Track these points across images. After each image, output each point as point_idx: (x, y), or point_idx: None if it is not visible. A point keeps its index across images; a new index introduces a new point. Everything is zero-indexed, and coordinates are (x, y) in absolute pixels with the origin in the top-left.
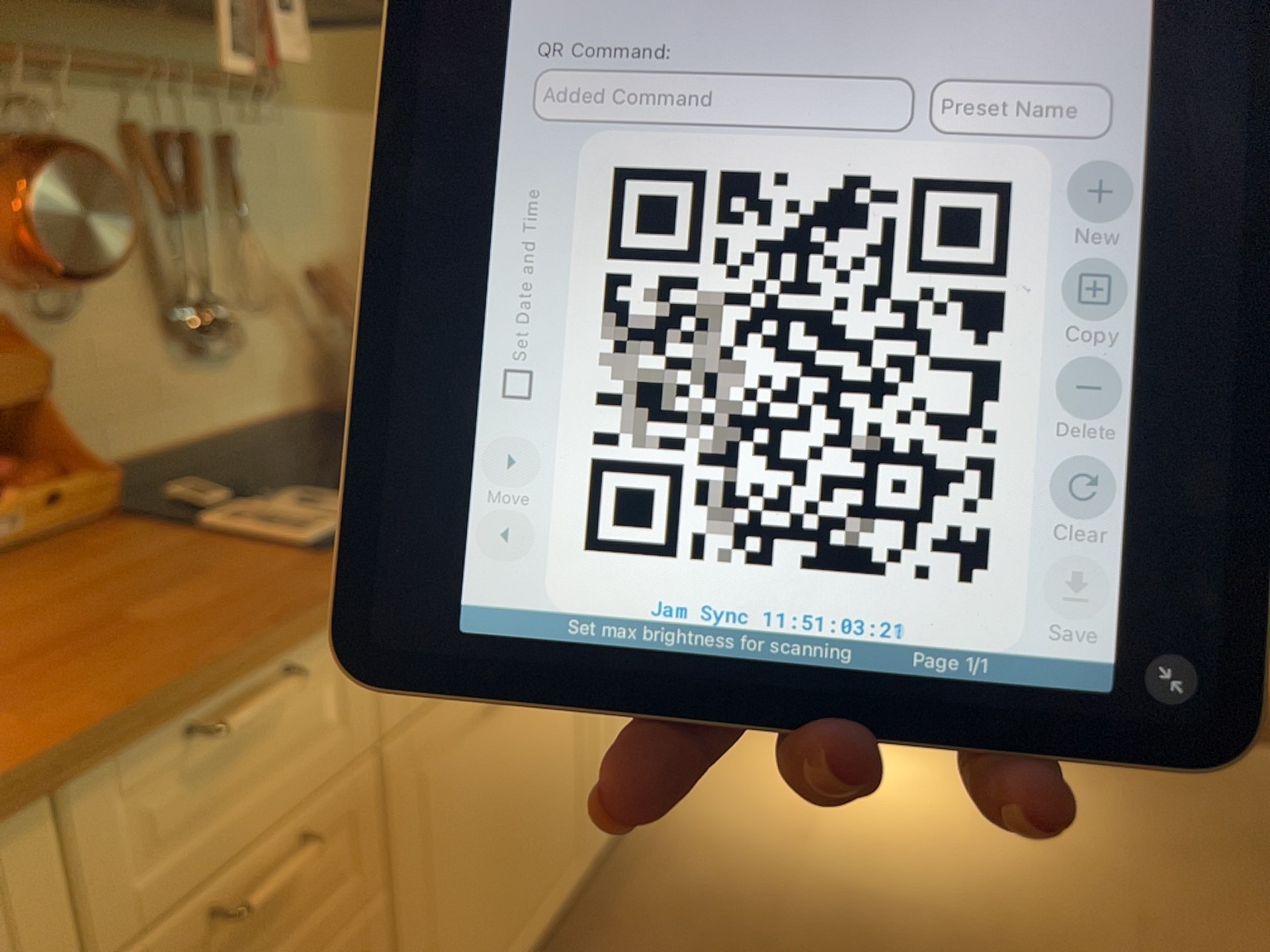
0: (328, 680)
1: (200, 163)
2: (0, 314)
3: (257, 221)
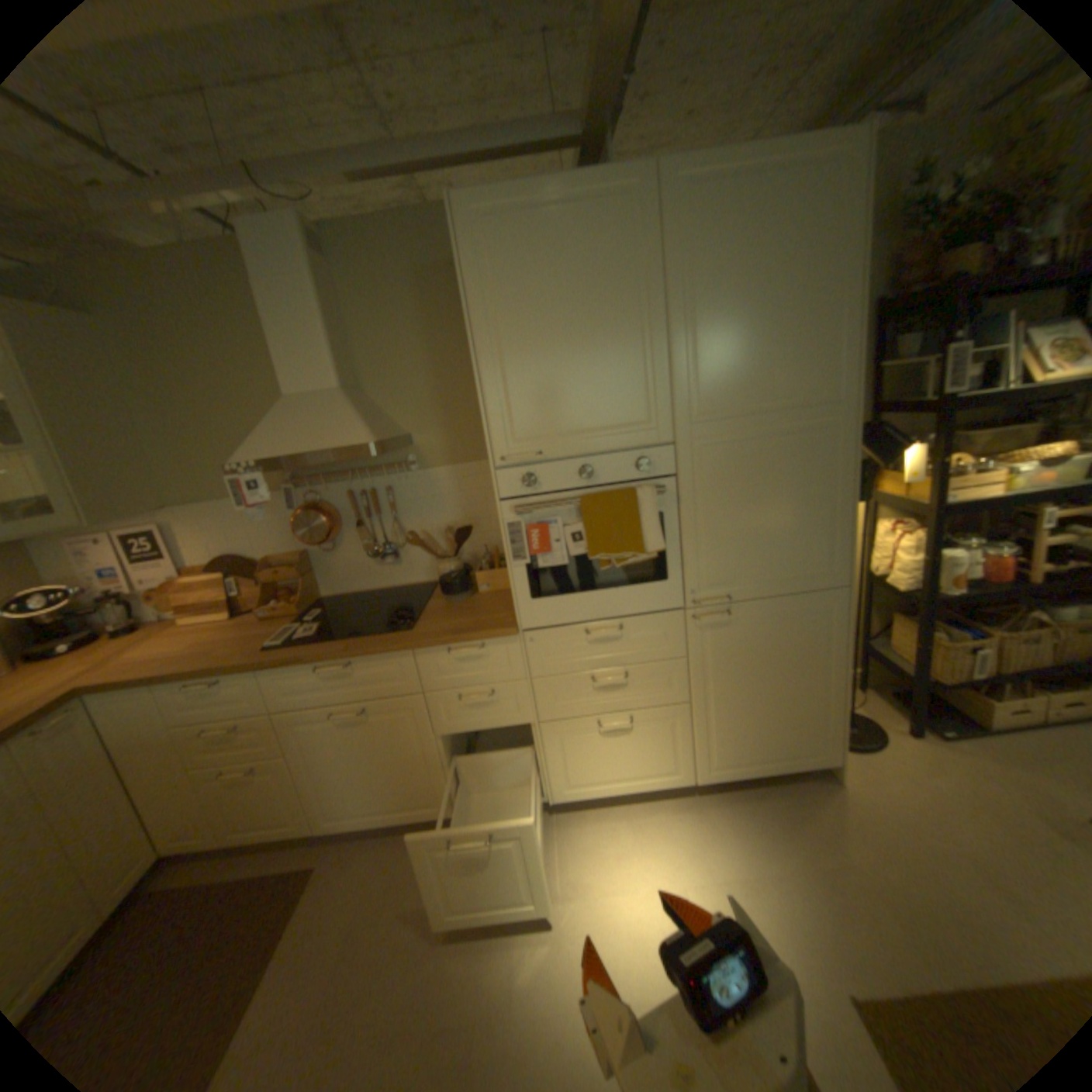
0: (242, 688)
1: (380, 498)
2: (316, 550)
3: (411, 514)
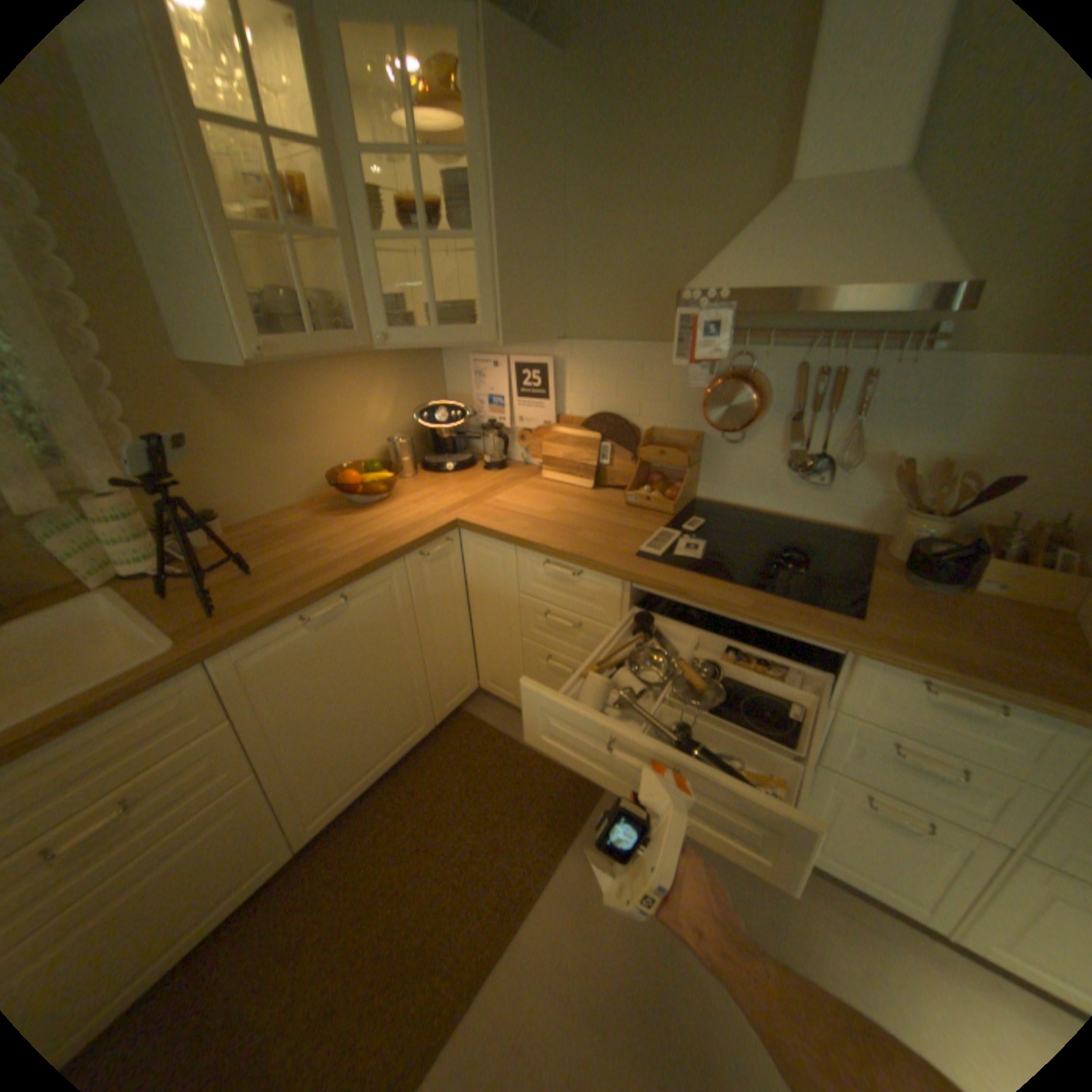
0: (603, 590)
1: (849, 385)
2: (716, 437)
3: (887, 422)
